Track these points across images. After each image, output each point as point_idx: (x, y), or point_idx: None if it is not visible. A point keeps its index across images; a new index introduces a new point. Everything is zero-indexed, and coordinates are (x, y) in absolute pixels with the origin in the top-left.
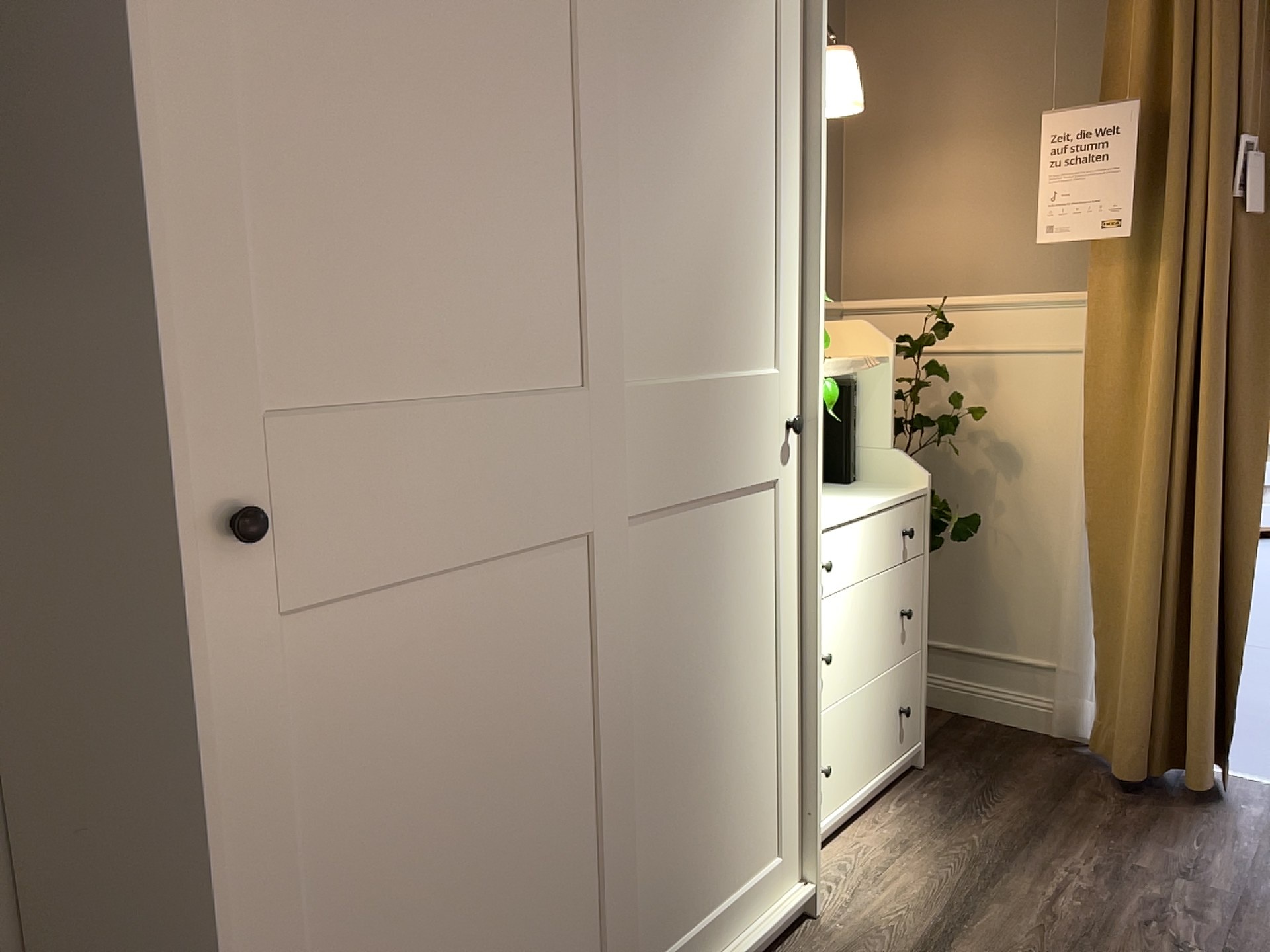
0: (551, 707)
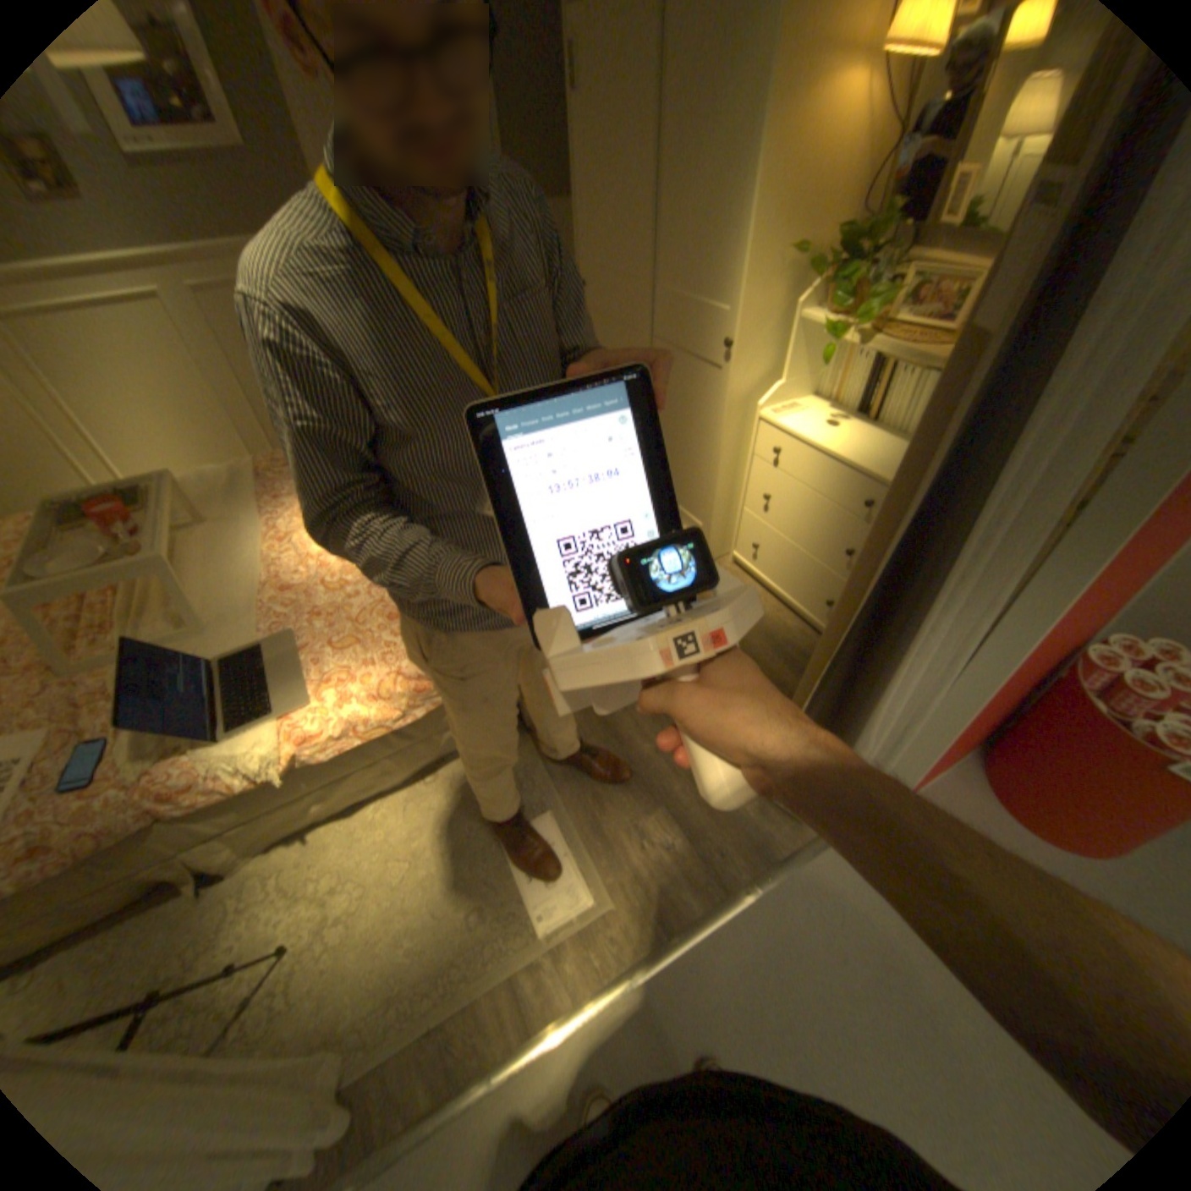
0: None
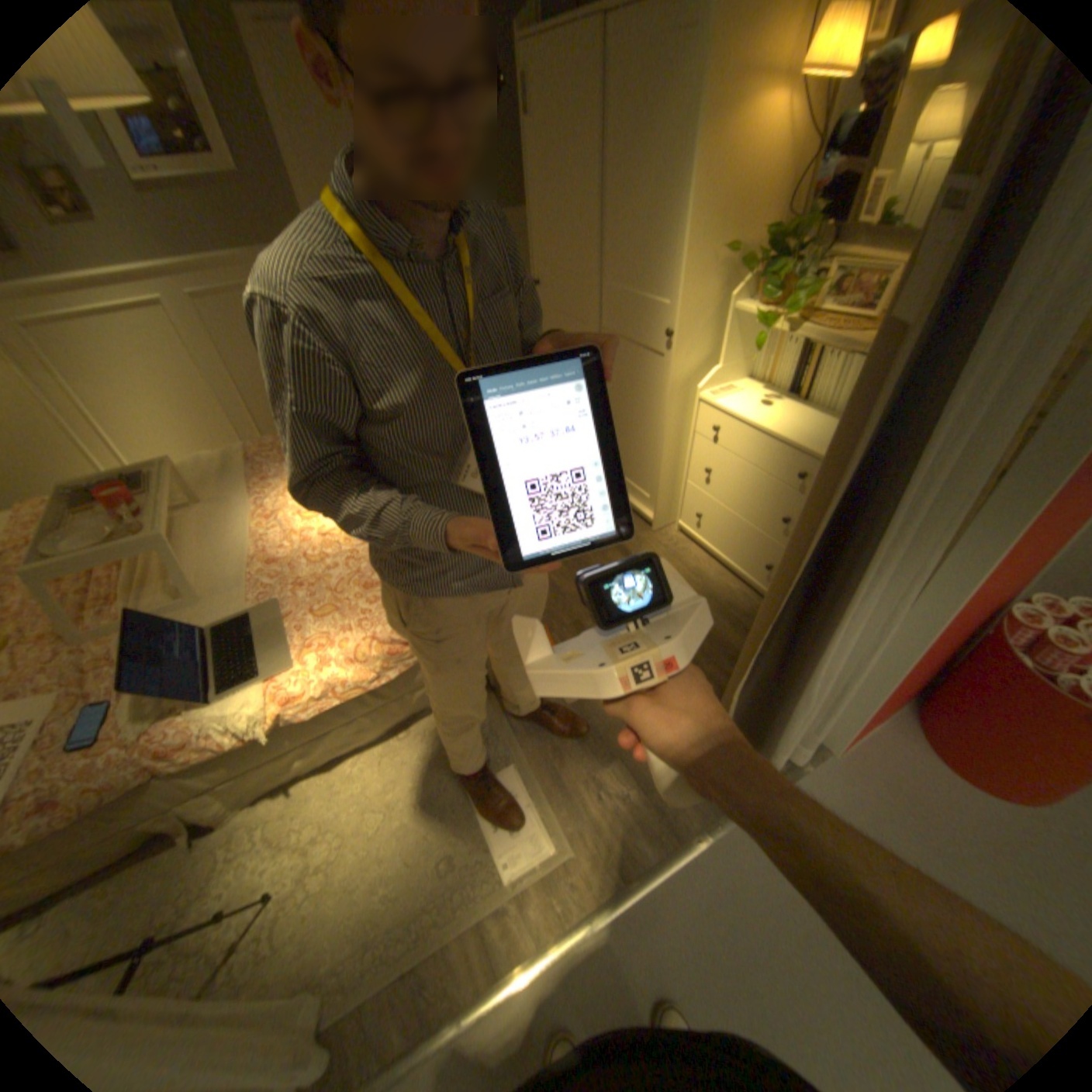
0: None
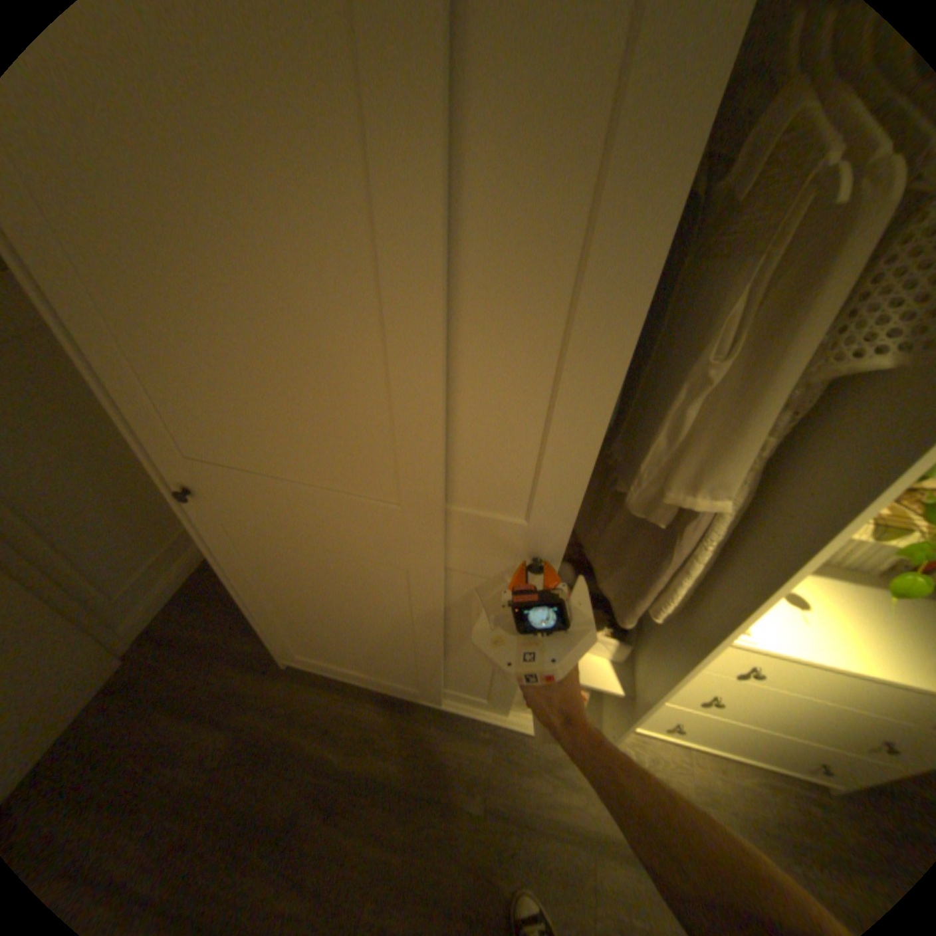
0: (369, 613)
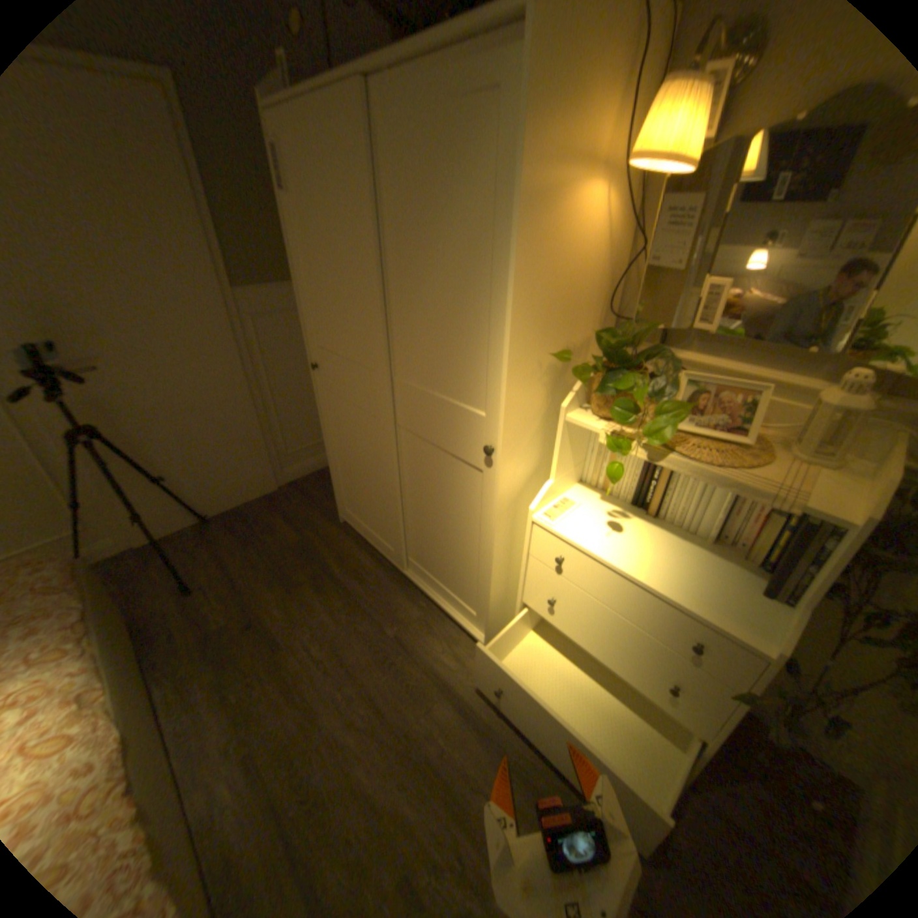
0: (371, 460)
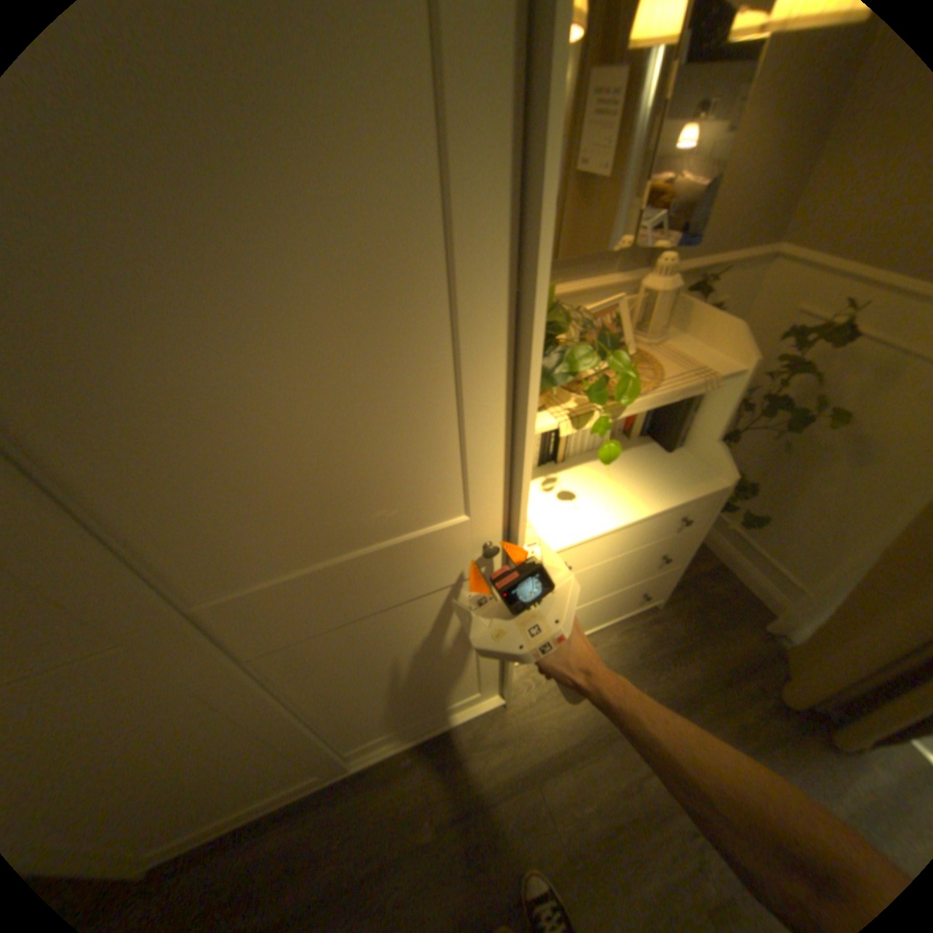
0: (193, 756)
